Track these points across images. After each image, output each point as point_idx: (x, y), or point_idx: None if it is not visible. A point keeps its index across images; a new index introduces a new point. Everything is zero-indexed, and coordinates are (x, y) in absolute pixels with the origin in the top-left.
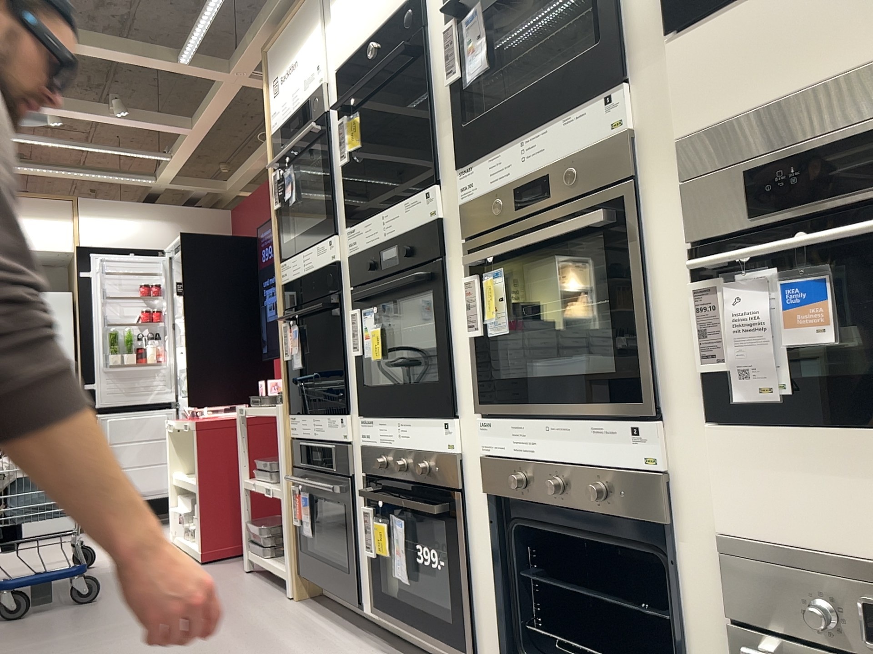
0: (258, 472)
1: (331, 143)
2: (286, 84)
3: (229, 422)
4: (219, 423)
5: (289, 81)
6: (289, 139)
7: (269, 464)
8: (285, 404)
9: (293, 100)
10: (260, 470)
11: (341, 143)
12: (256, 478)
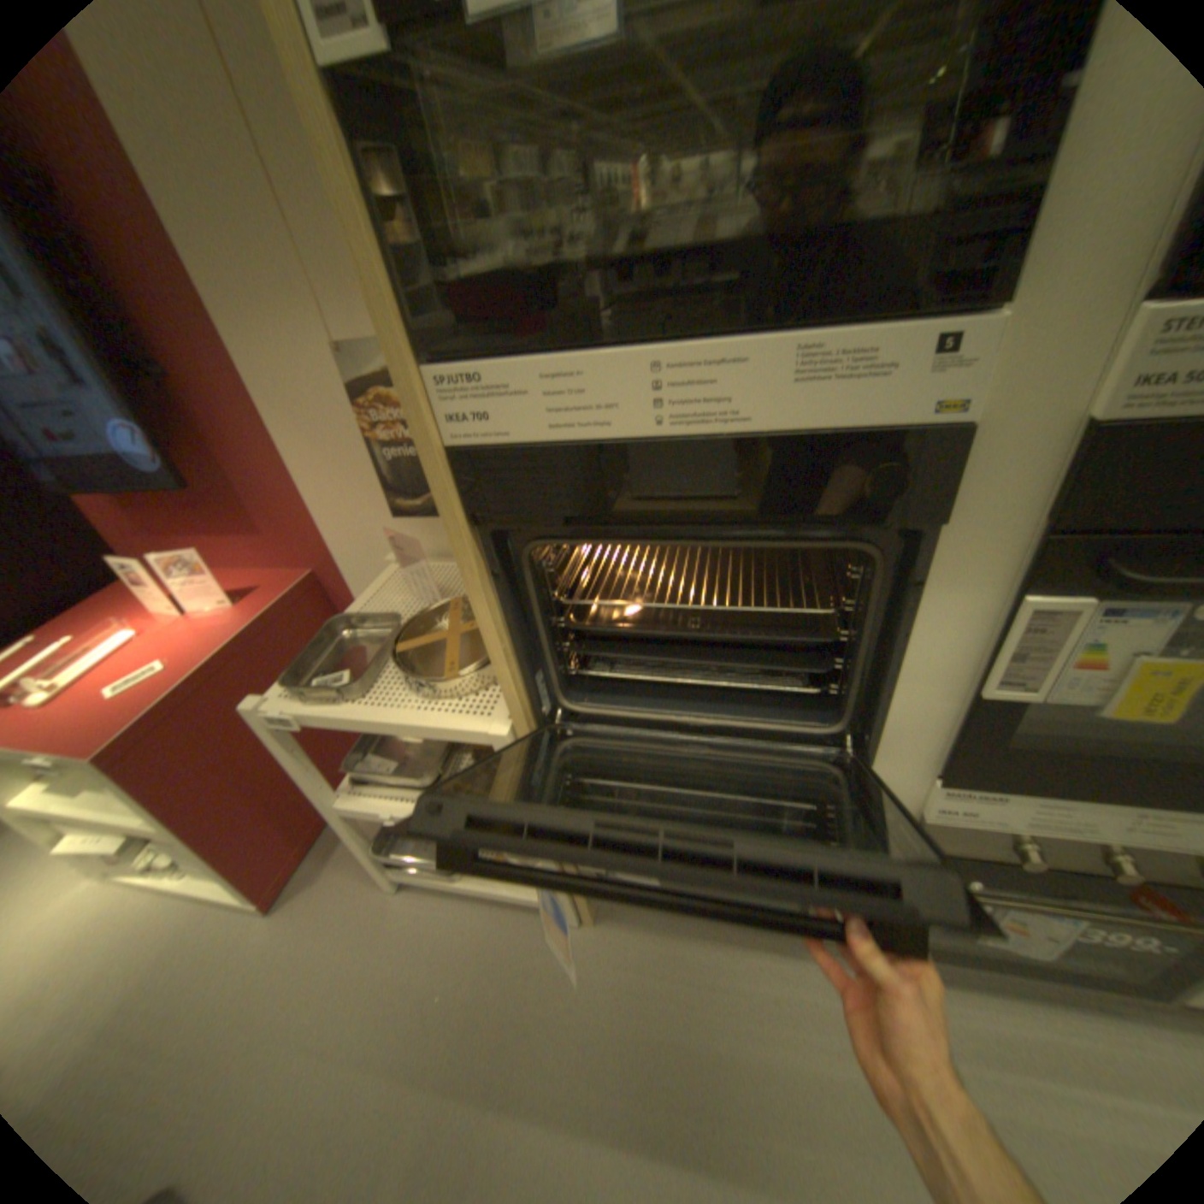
0: (357, 780)
1: None
2: None
3: (164, 705)
4: (146, 721)
5: None
6: None
7: (417, 780)
8: (524, 725)
9: None
10: (379, 786)
11: None
12: (347, 785)
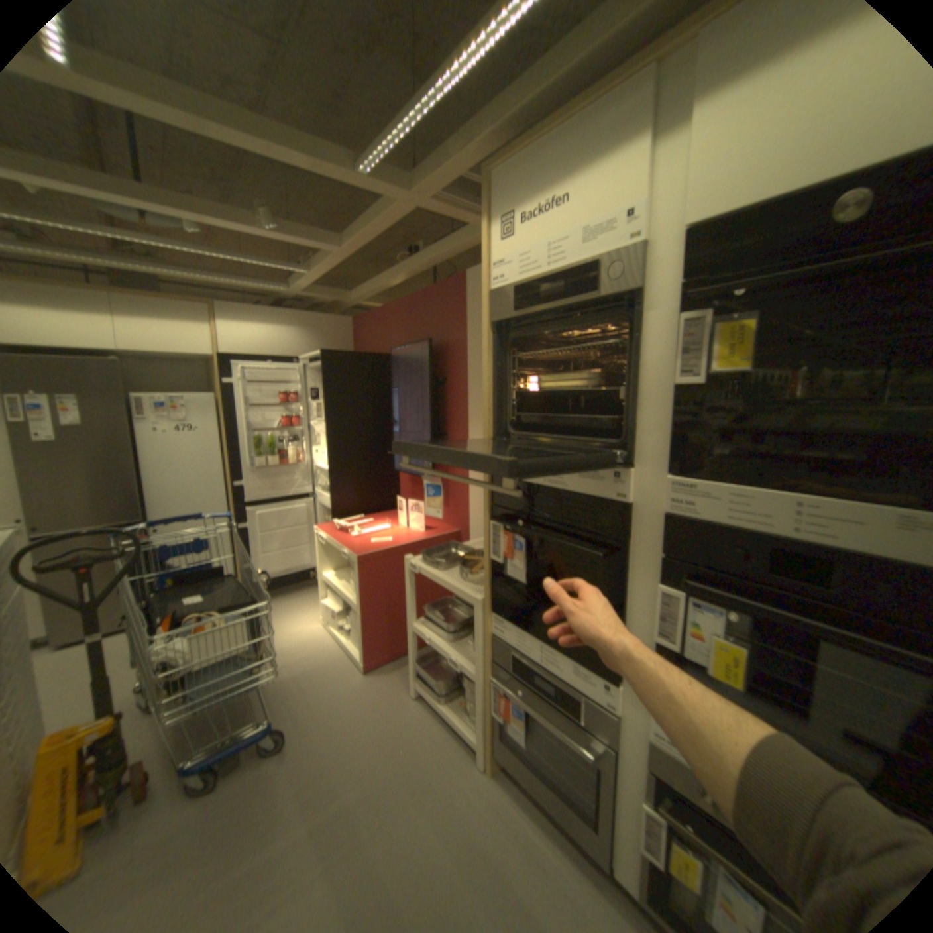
0: (426, 619)
1: (643, 336)
2: (534, 222)
3: (384, 554)
4: (377, 556)
5: (541, 219)
6: (534, 303)
7: (447, 627)
8: (488, 601)
9: (549, 250)
10: (432, 624)
11: (692, 349)
12: (422, 621)
